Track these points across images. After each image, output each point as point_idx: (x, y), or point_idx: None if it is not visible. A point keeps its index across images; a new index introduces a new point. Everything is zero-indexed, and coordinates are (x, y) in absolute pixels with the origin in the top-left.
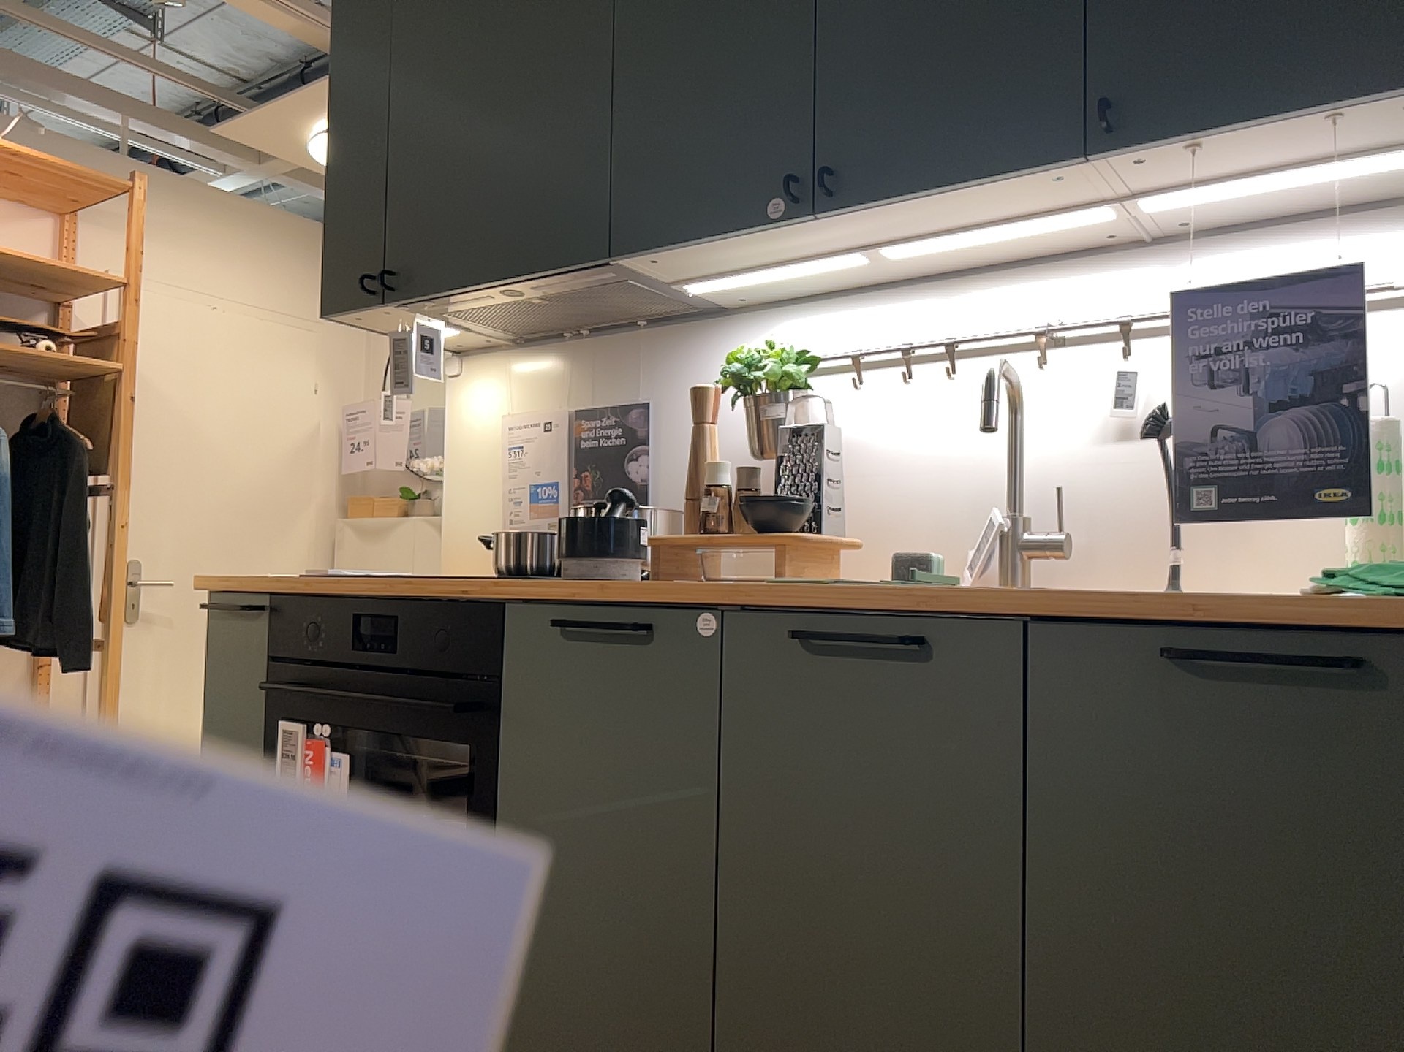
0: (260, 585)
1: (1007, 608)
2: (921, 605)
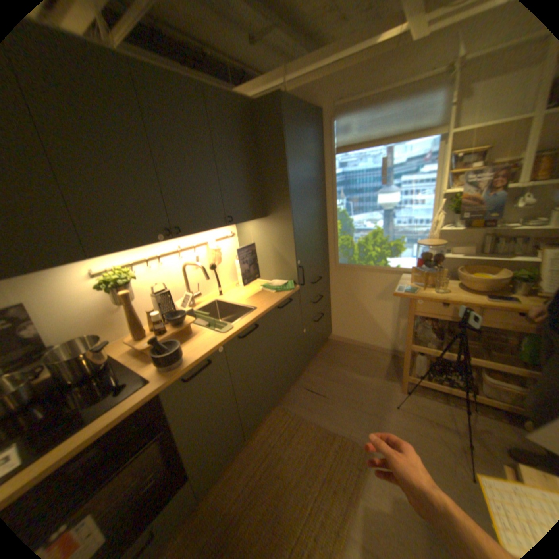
0: None
1: (265, 313)
2: (255, 319)
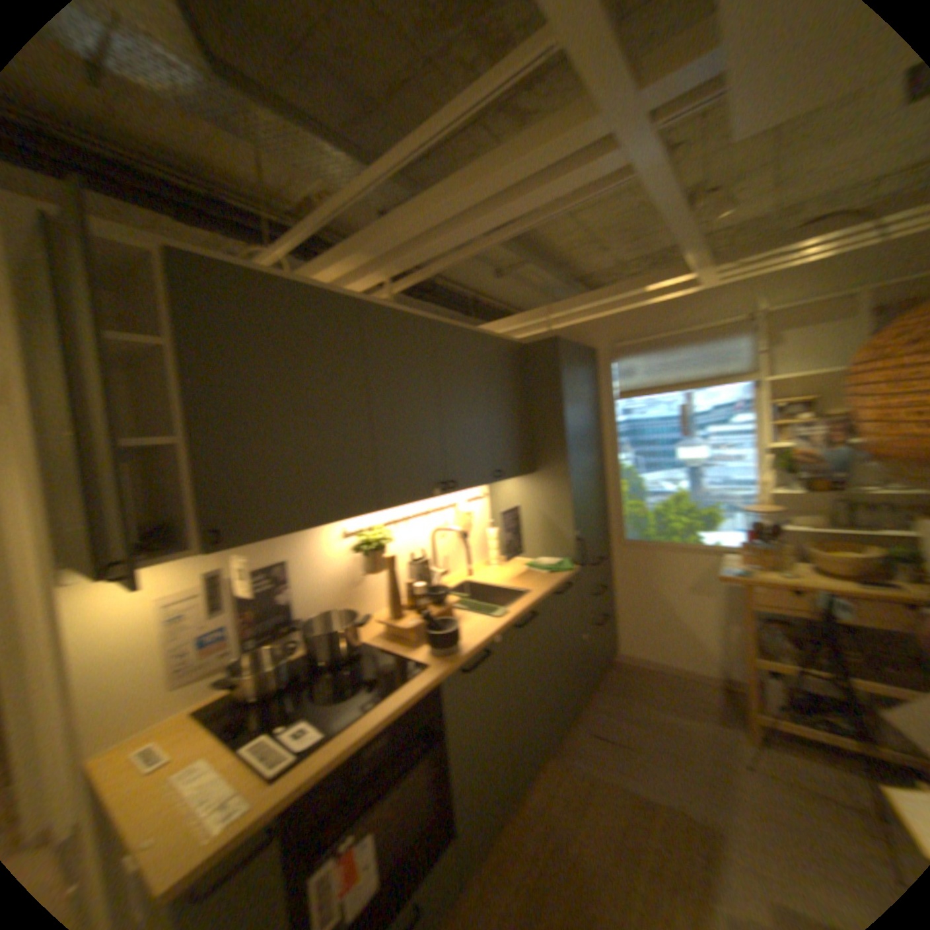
0: (279, 809)
1: (544, 598)
2: (534, 605)
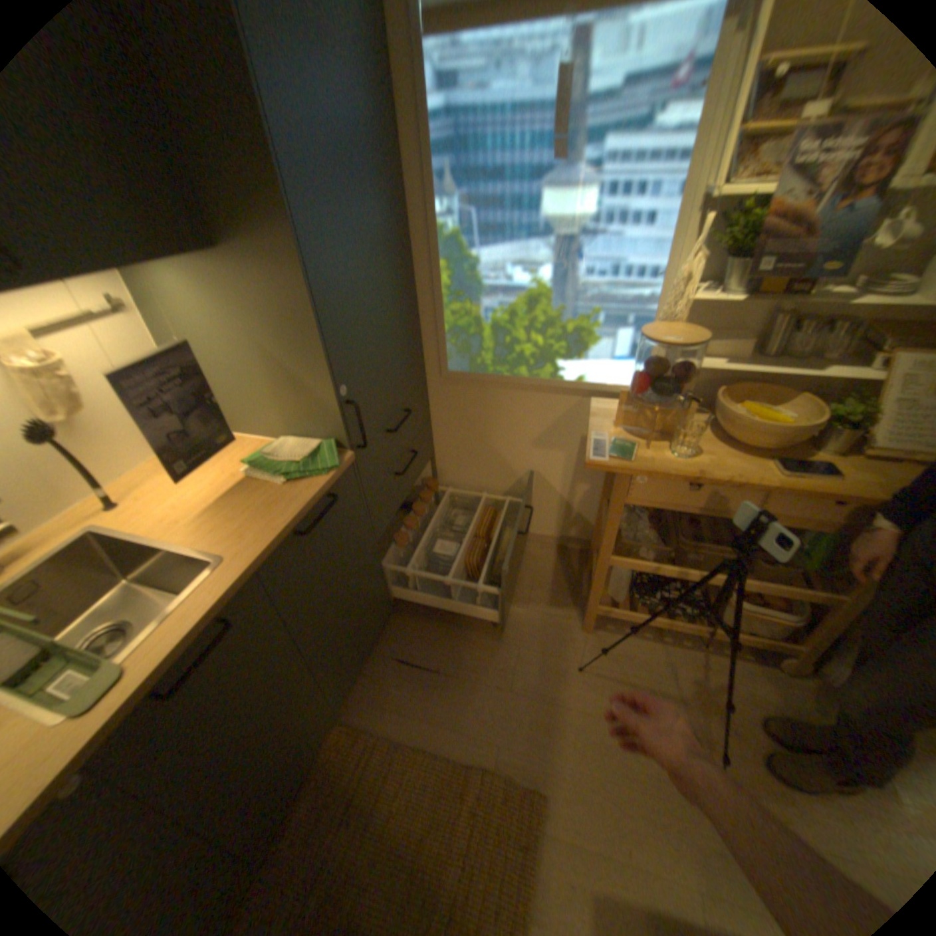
0: None
1: (250, 574)
2: (214, 611)
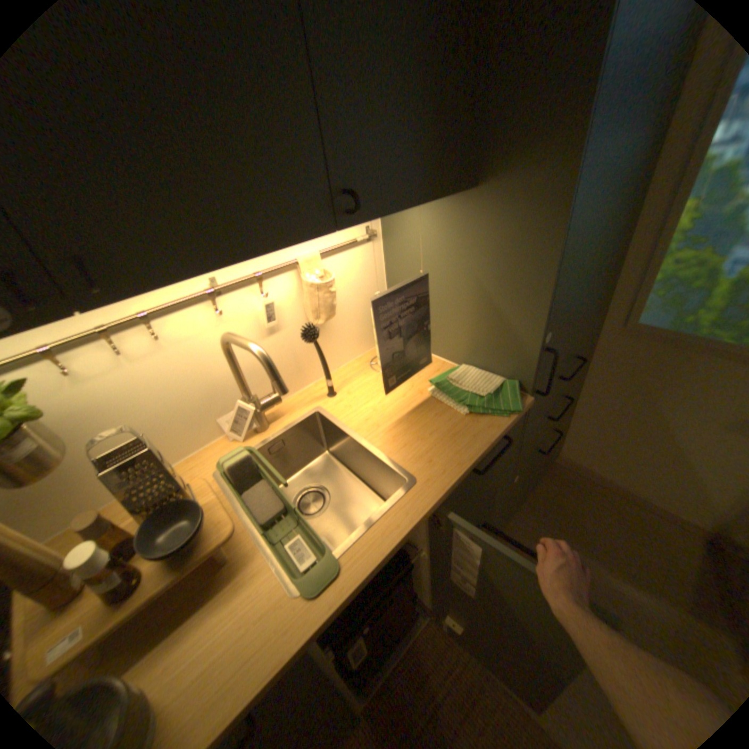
0: None
1: (438, 505)
2: (408, 535)
